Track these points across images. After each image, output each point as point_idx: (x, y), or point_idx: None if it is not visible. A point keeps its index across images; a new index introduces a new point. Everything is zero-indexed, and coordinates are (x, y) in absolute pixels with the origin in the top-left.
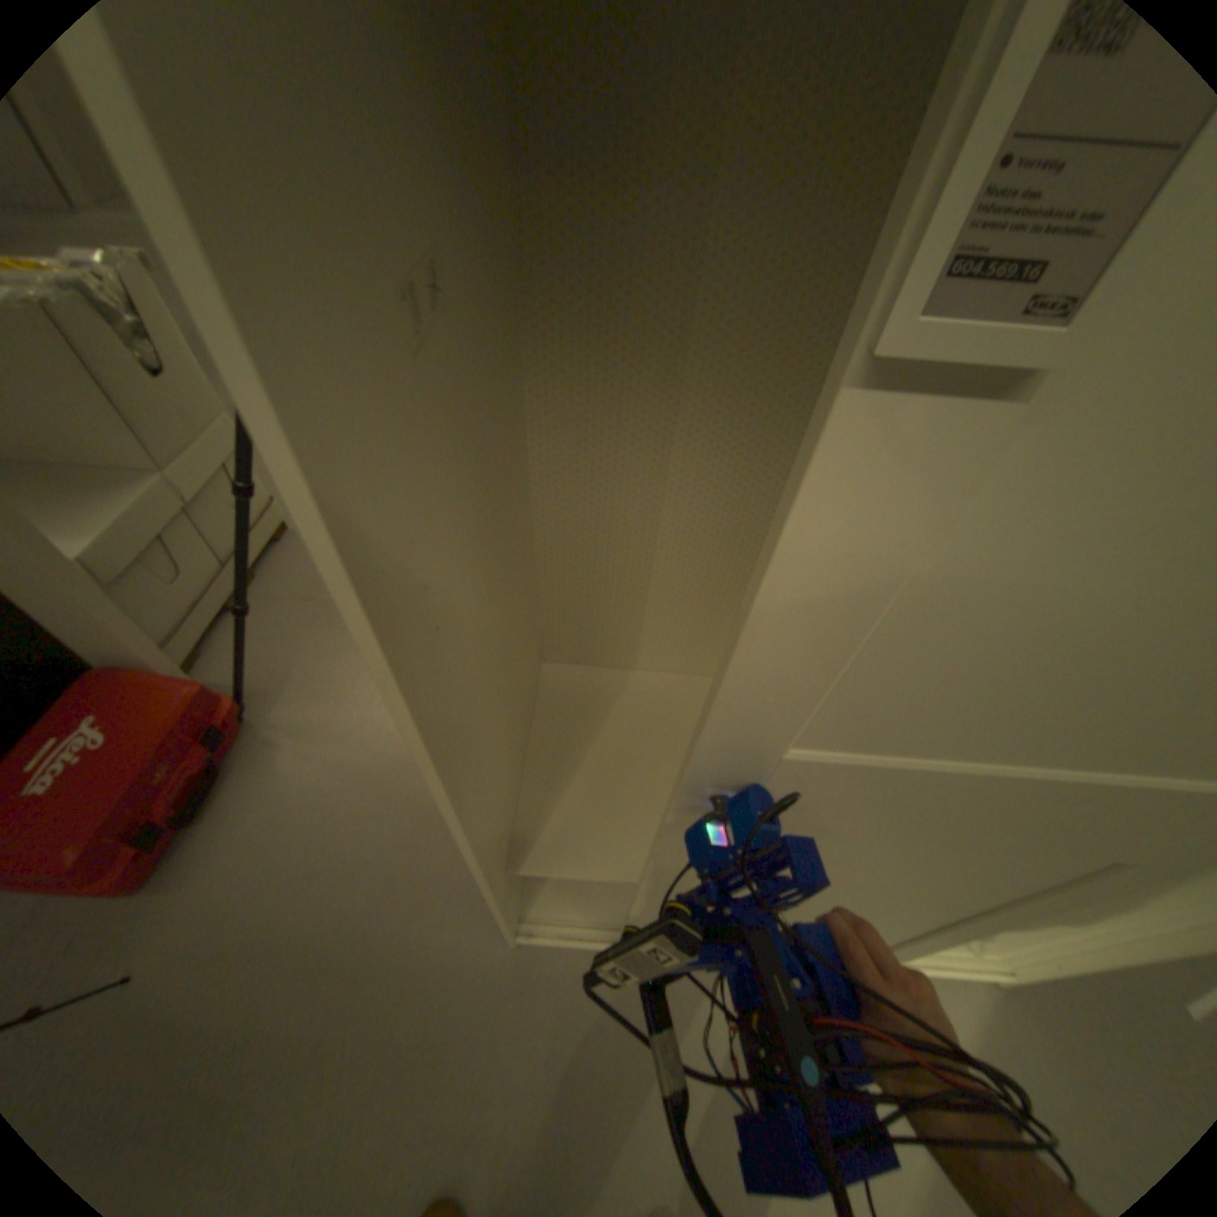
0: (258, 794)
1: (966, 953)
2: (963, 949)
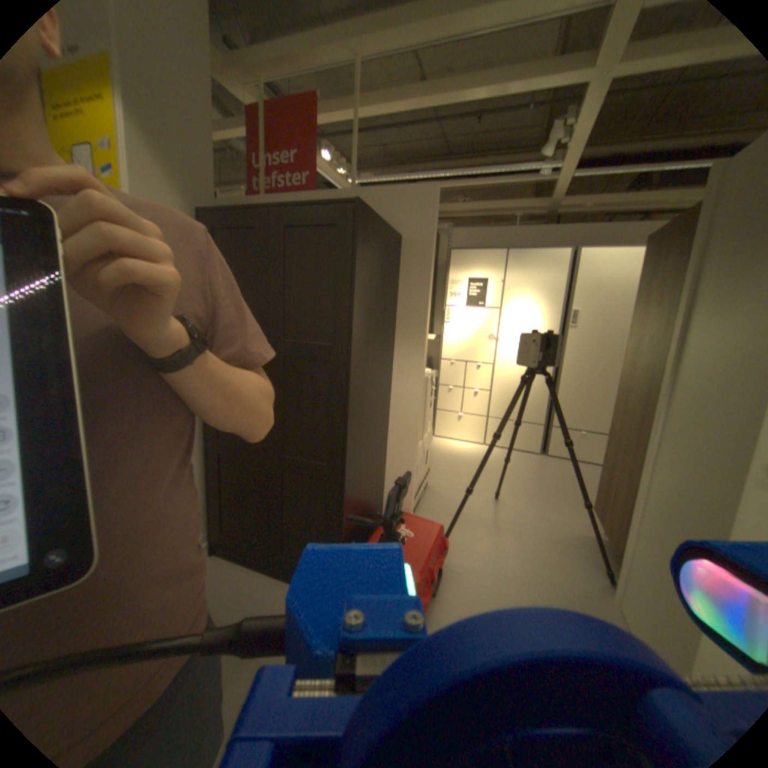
0: (457, 596)
1: None
2: None
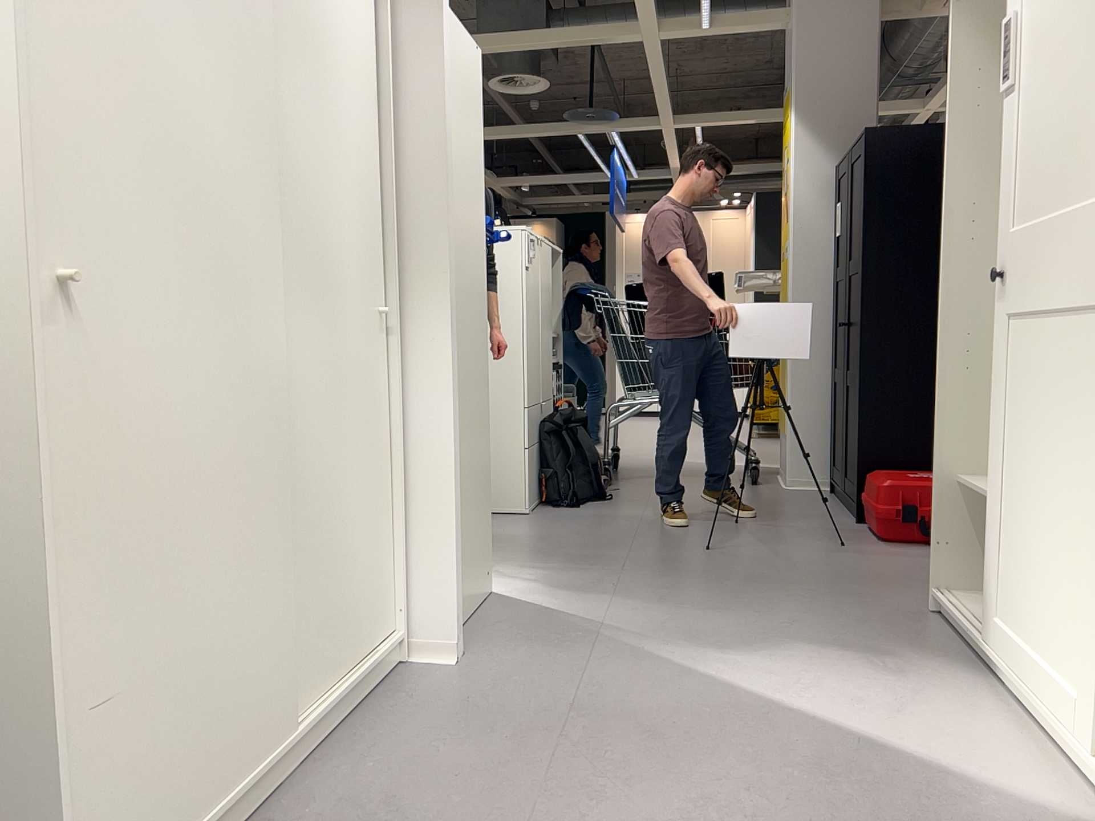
0: None
1: (1092, 693)
2: (1086, 669)
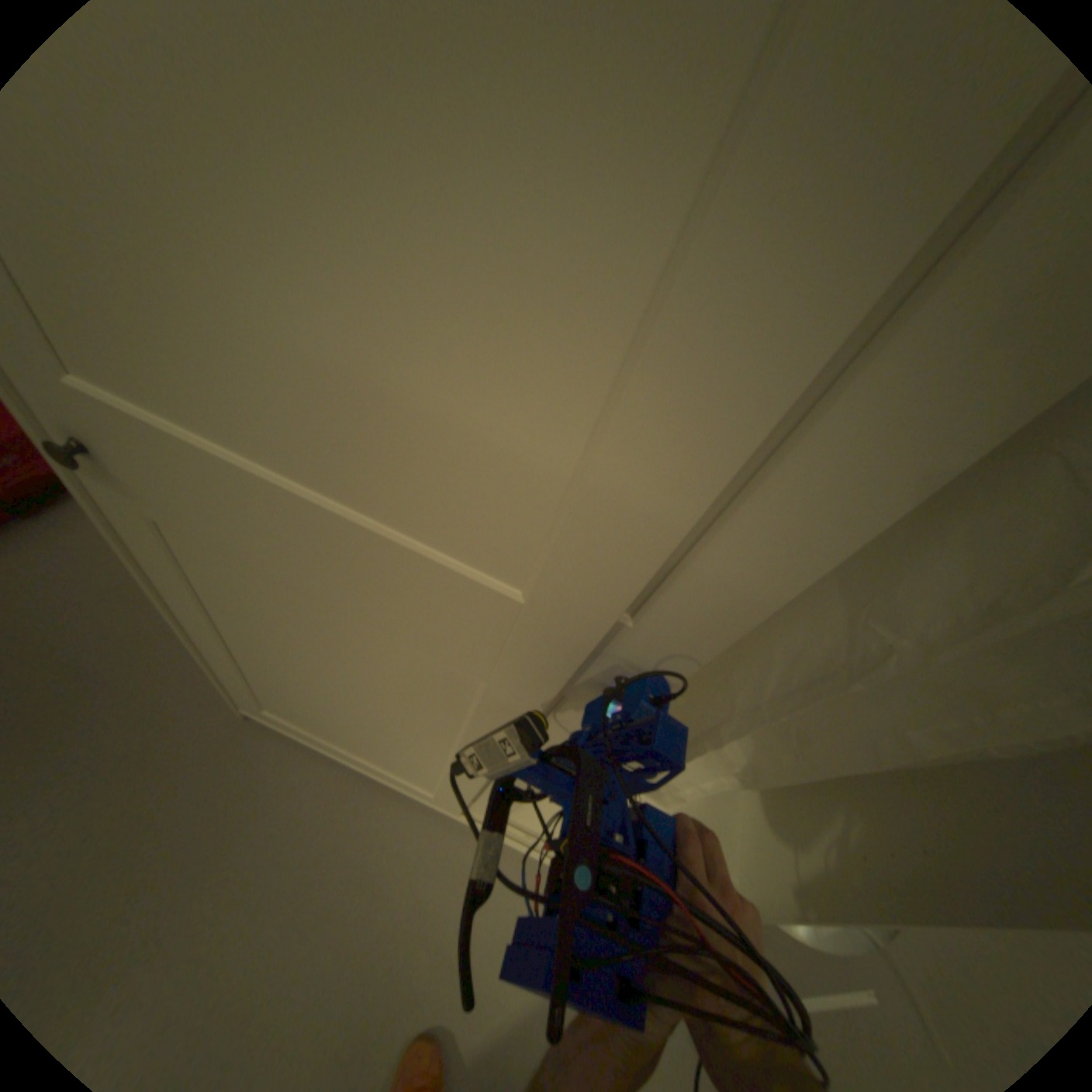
0: None
1: None
2: None
